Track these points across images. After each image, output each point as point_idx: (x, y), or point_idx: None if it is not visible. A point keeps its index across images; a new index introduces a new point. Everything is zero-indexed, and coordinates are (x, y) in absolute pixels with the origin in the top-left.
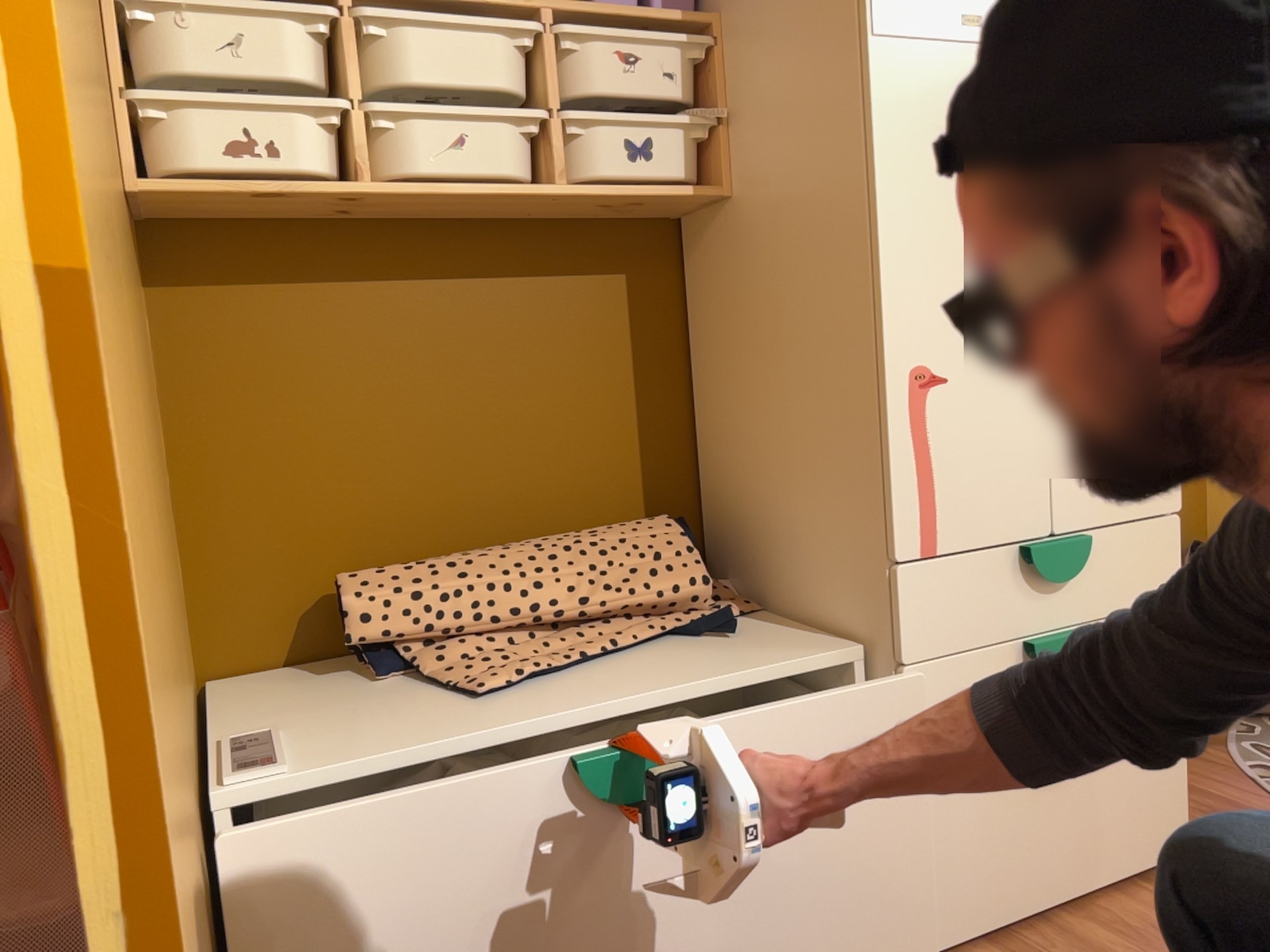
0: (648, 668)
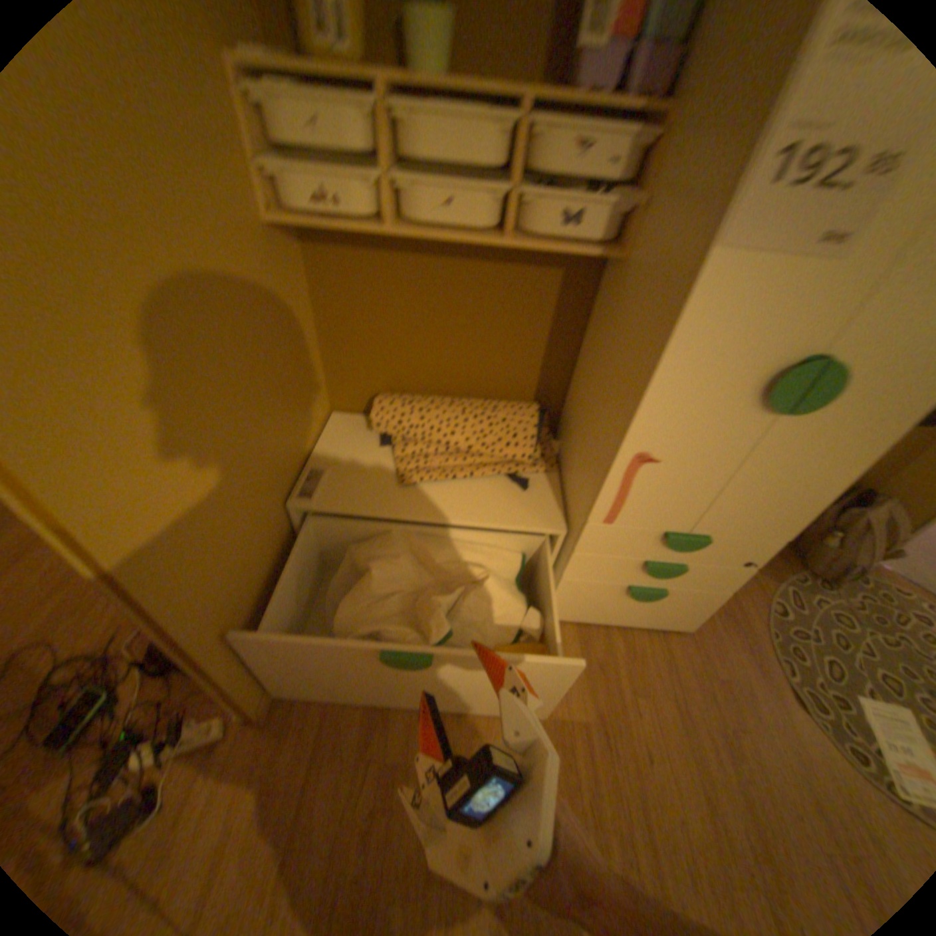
0: (473, 496)
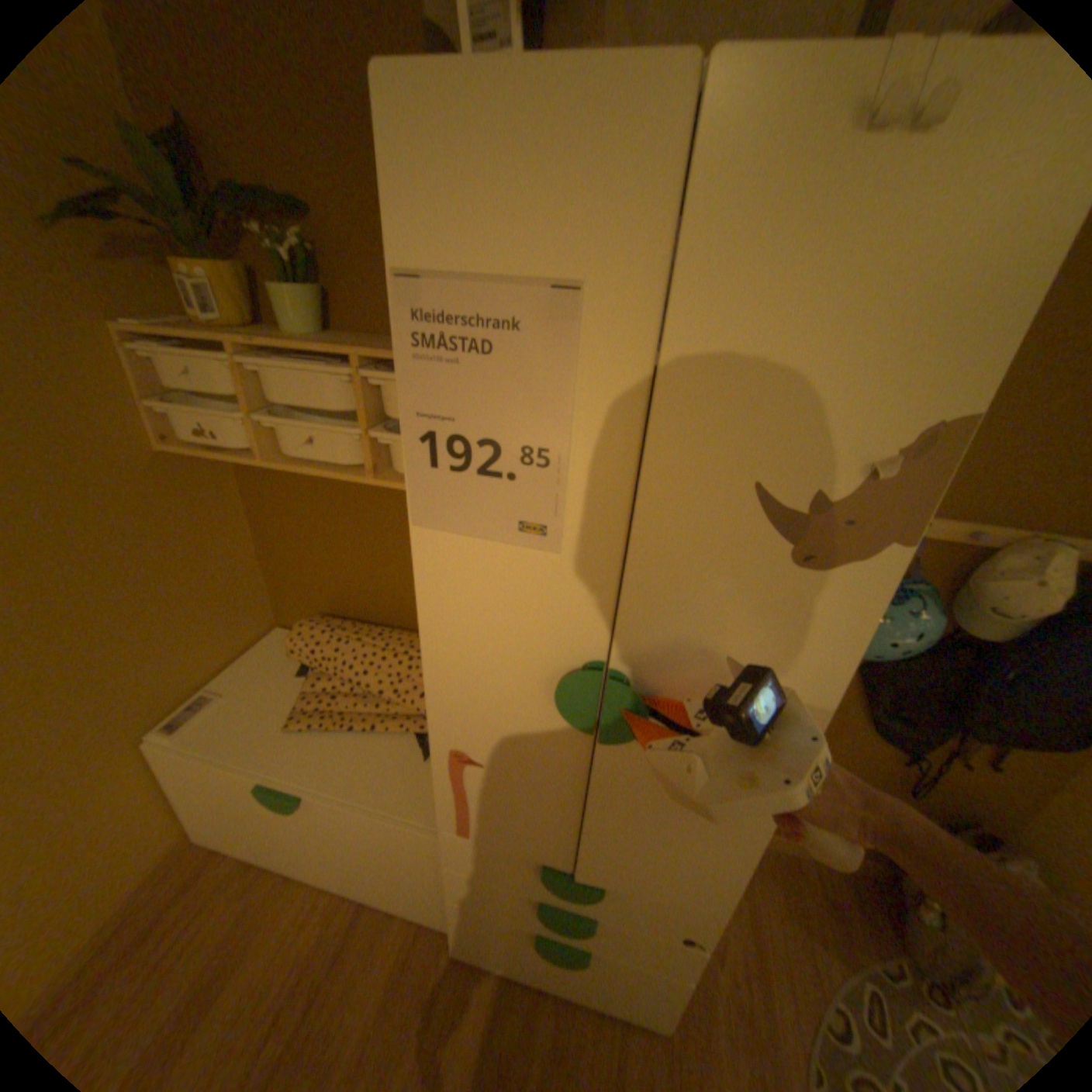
0: (359, 760)
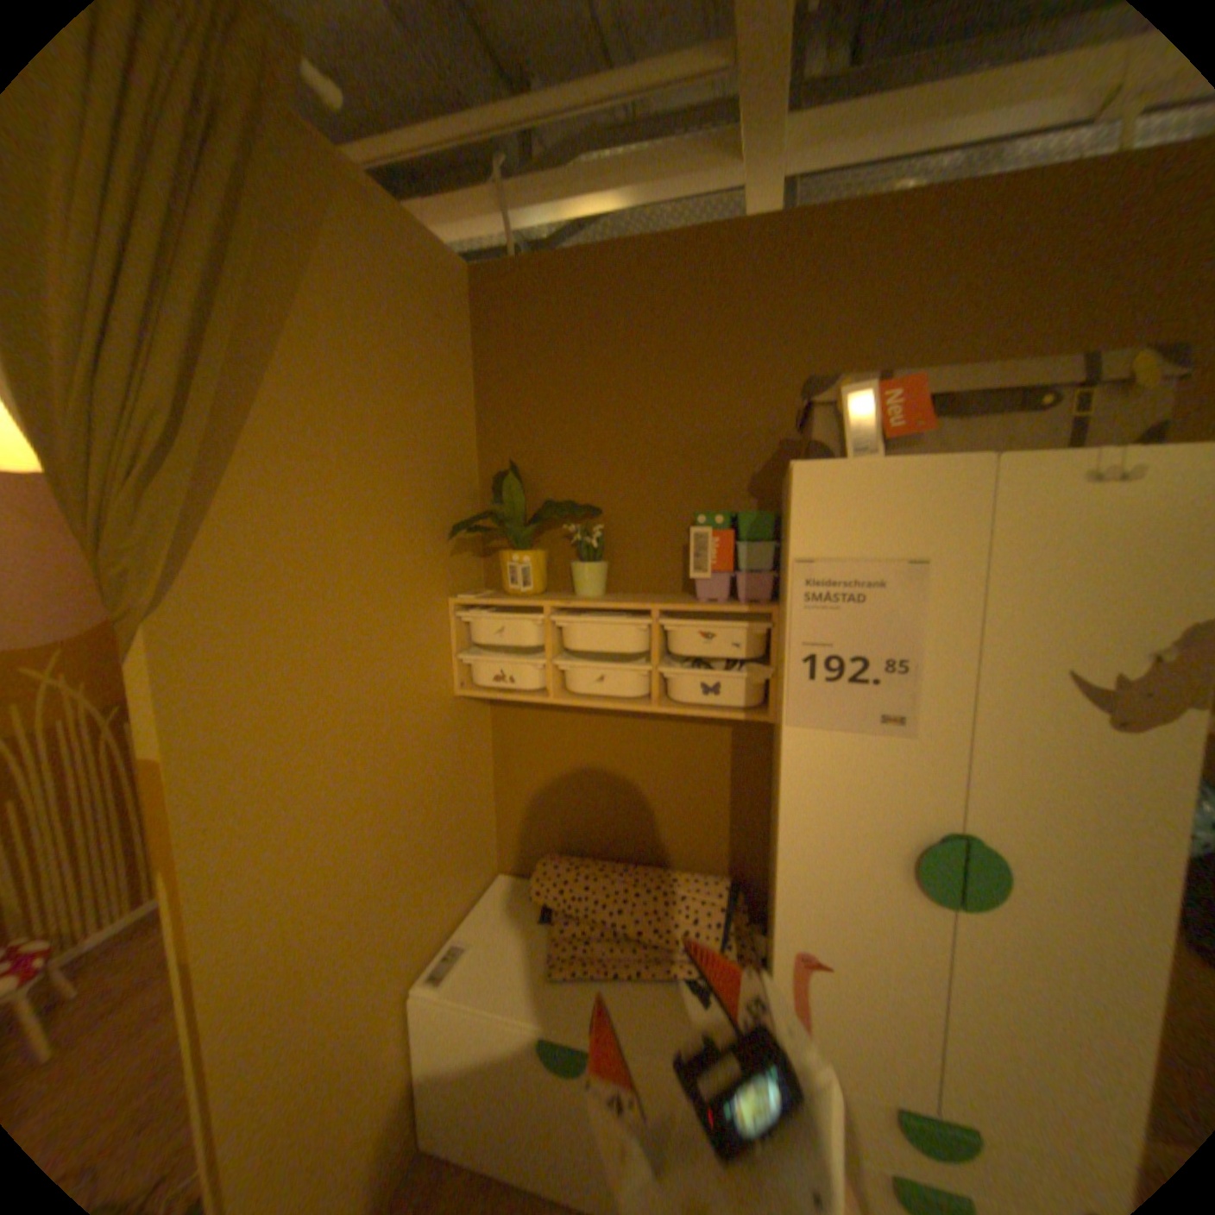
0: (636, 1010)
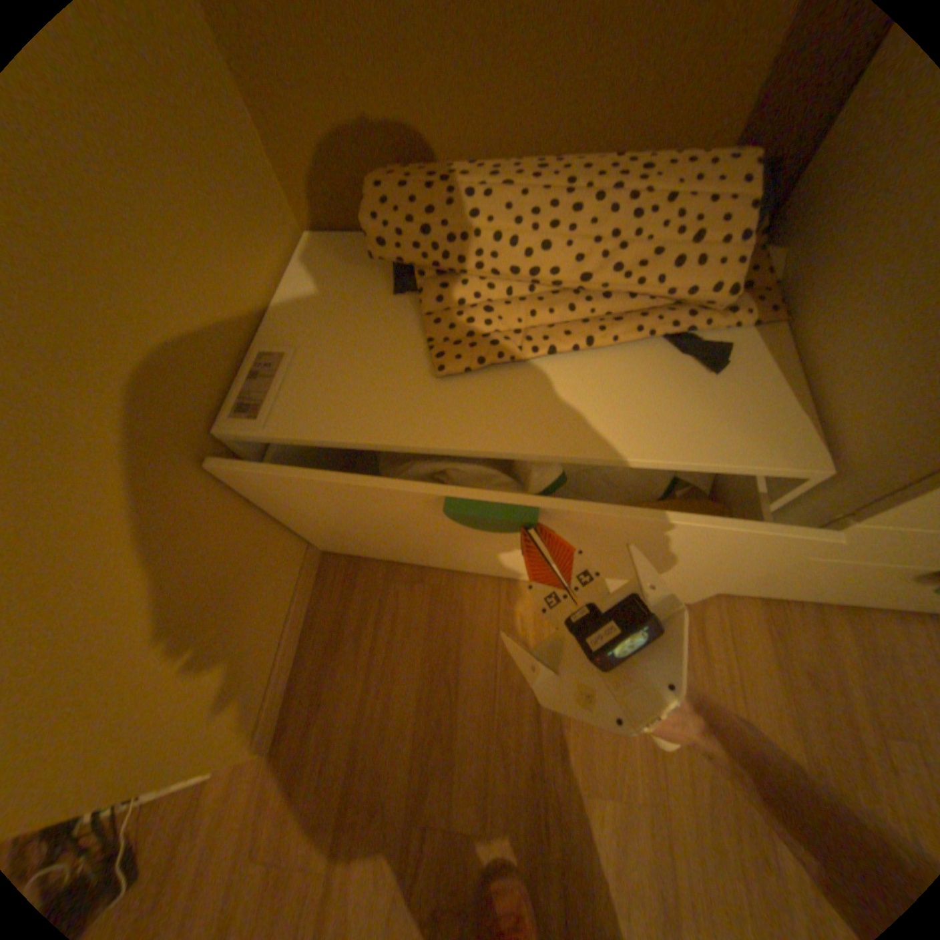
0: (597, 391)
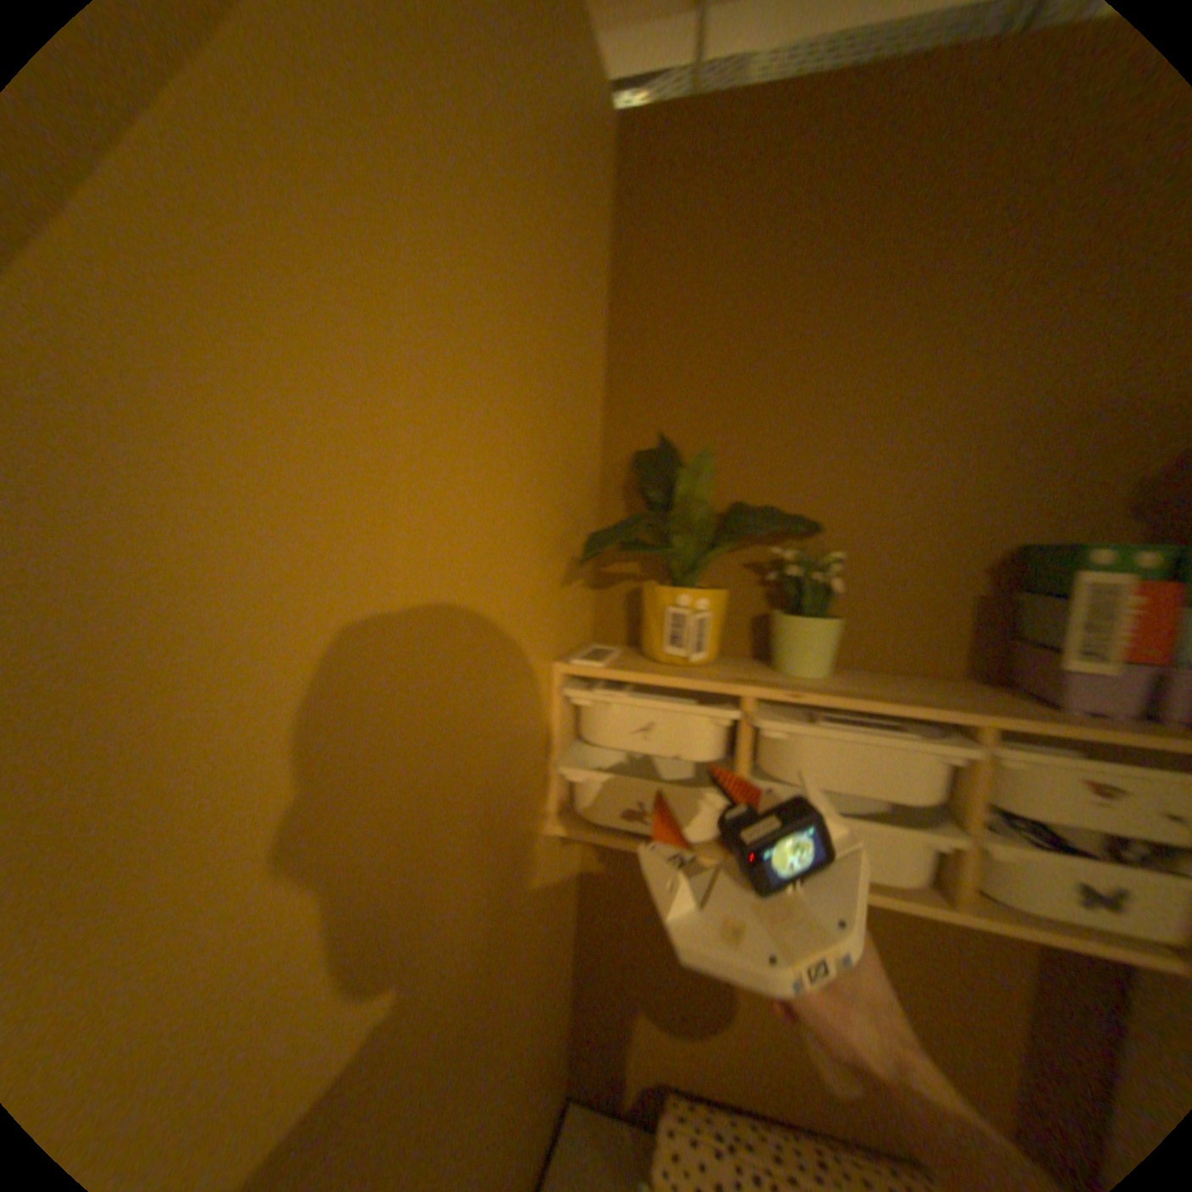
0: None
